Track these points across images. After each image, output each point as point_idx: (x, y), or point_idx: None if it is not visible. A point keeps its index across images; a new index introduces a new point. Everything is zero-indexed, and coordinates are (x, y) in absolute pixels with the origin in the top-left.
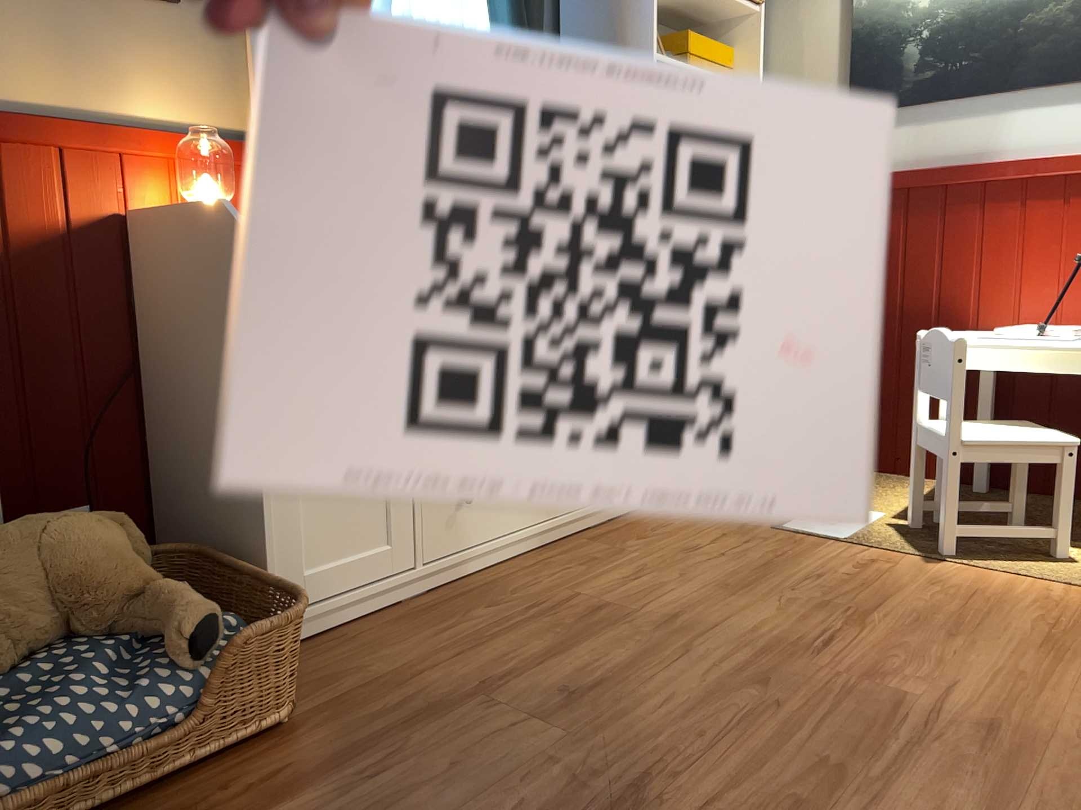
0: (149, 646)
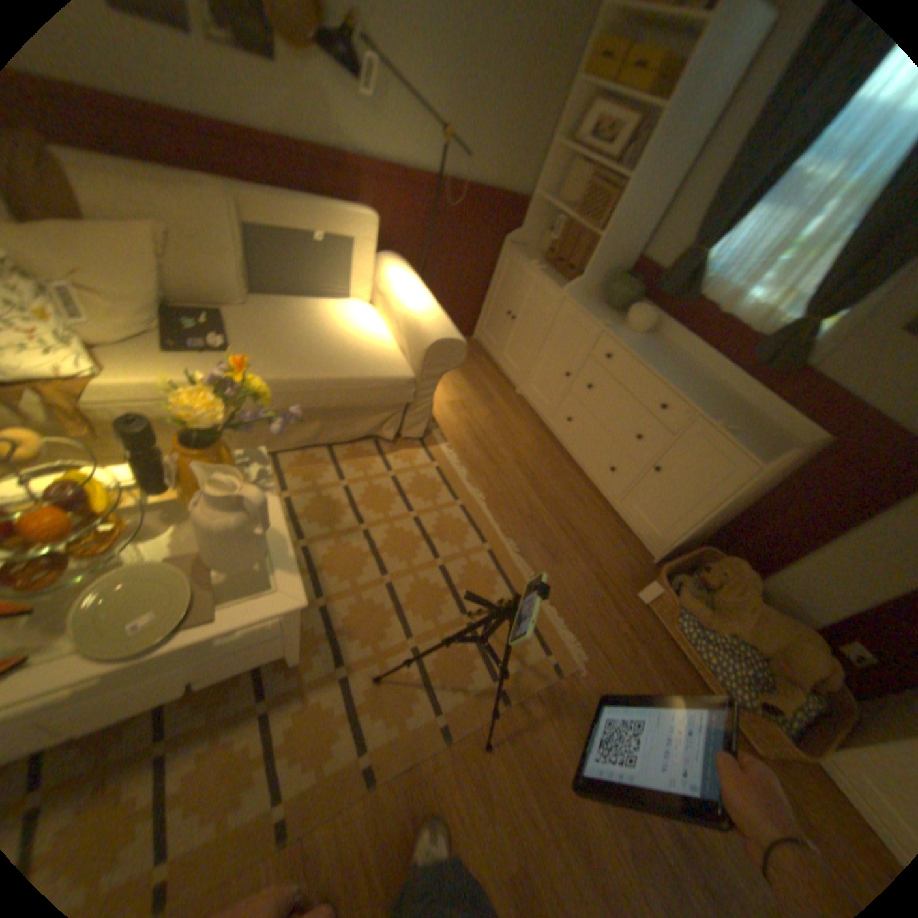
0: (771, 693)
